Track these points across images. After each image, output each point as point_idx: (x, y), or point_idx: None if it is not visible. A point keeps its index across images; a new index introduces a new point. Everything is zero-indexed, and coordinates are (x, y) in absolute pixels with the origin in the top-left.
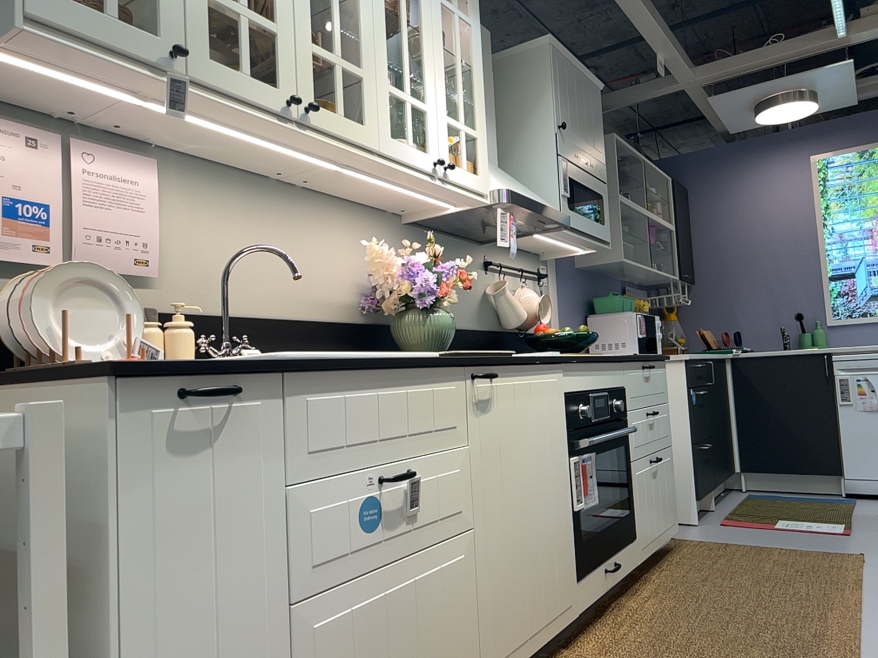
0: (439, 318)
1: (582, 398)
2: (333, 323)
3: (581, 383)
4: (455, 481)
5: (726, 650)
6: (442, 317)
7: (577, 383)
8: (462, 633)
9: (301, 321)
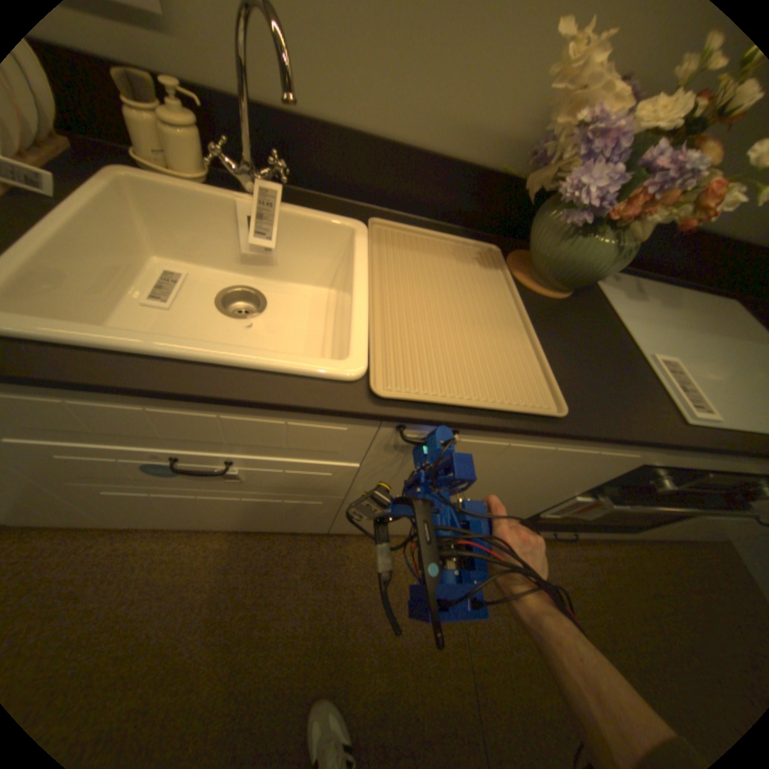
0: (599, 242)
1: (685, 473)
2: (467, 163)
3: (706, 465)
4: (322, 478)
5: (539, 673)
6: (615, 240)
7: (694, 464)
8: (310, 521)
9: (410, 146)
